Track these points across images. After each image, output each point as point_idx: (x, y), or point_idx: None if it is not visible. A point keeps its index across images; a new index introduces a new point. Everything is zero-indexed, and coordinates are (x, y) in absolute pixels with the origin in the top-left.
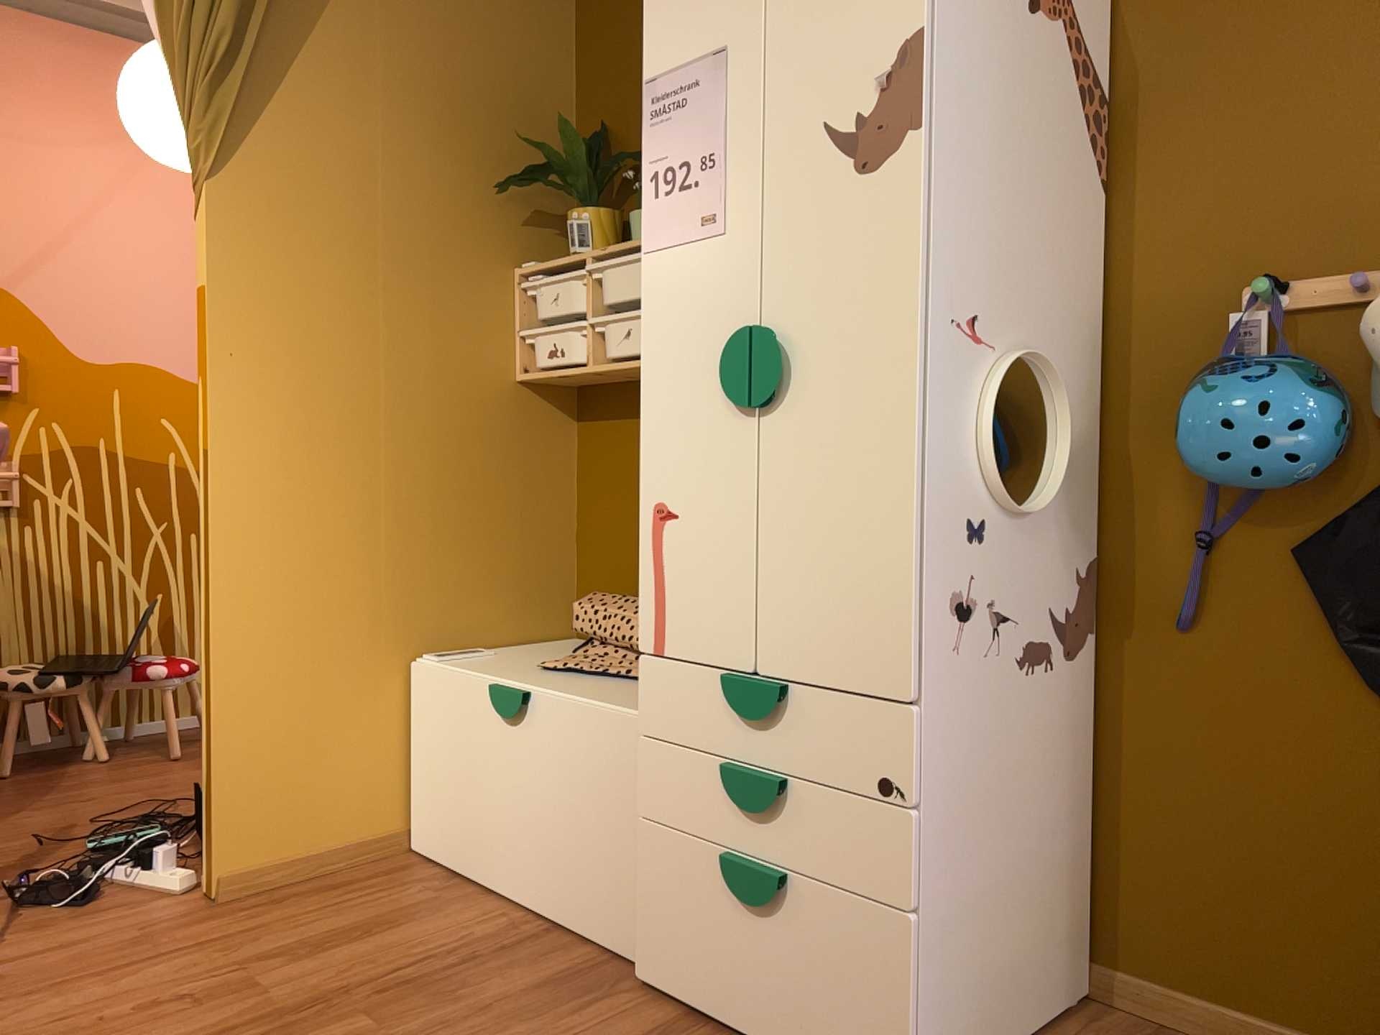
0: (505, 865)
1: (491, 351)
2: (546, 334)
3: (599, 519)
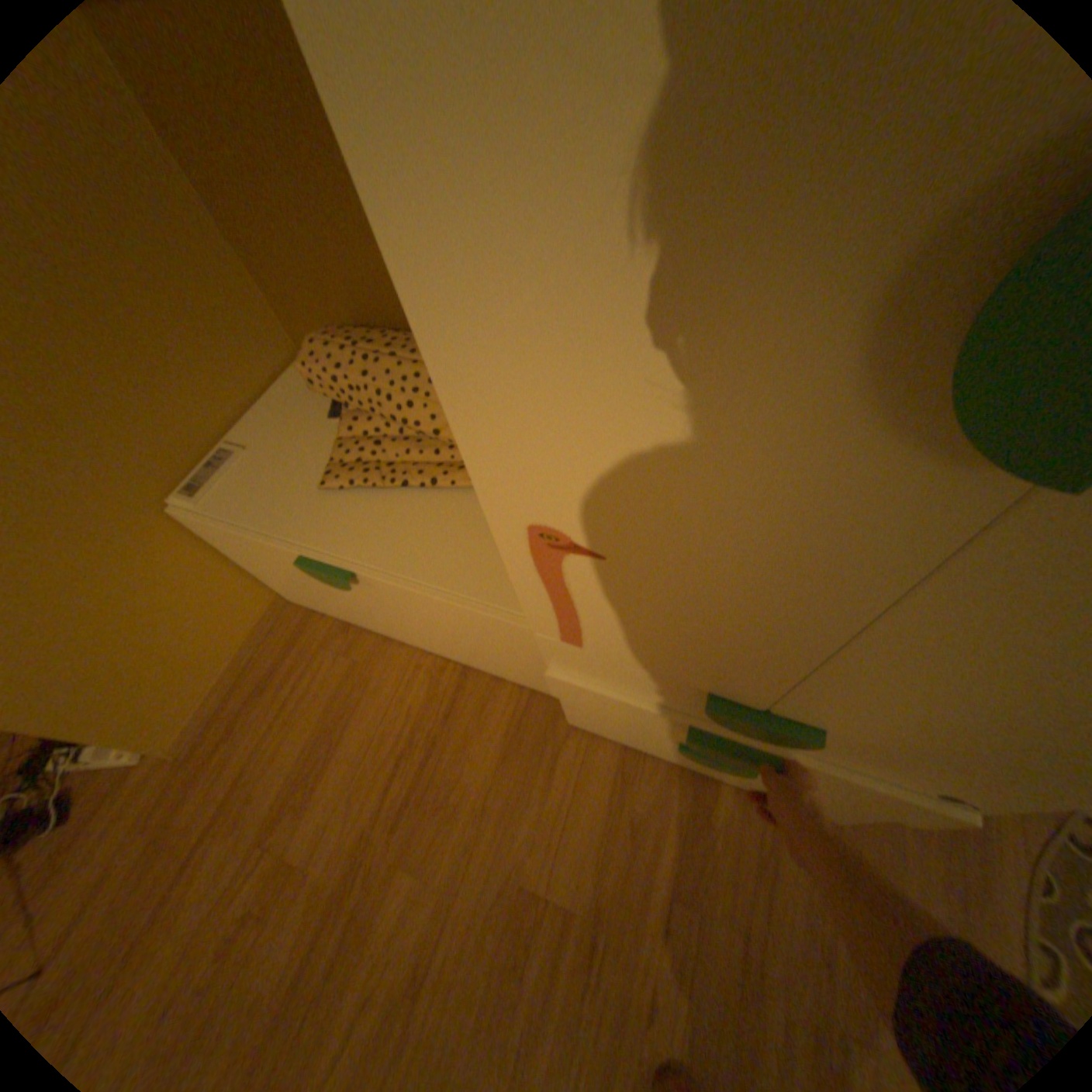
0: (396, 633)
1: None
2: None
3: (244, 208)
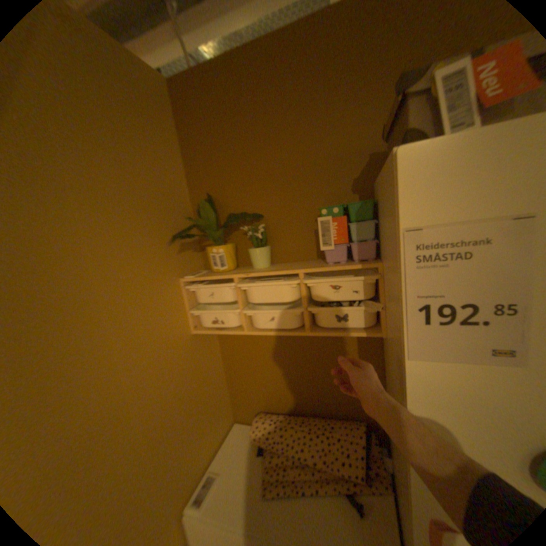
0: None
1: (179, 327)
2: (210, 312)
3: (240, 375)
